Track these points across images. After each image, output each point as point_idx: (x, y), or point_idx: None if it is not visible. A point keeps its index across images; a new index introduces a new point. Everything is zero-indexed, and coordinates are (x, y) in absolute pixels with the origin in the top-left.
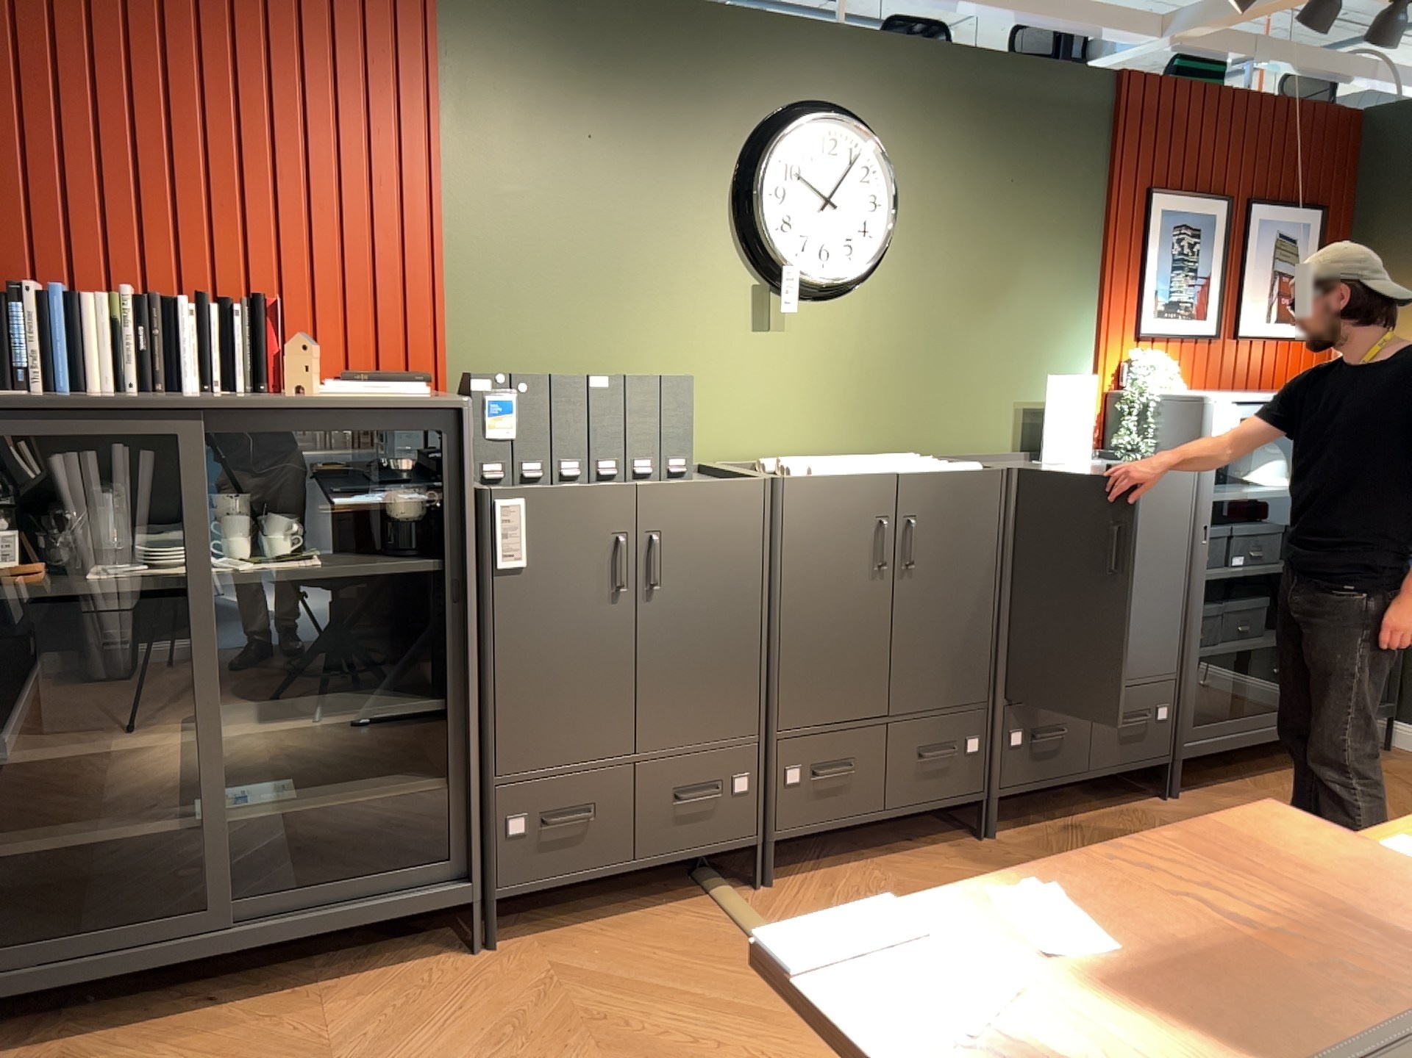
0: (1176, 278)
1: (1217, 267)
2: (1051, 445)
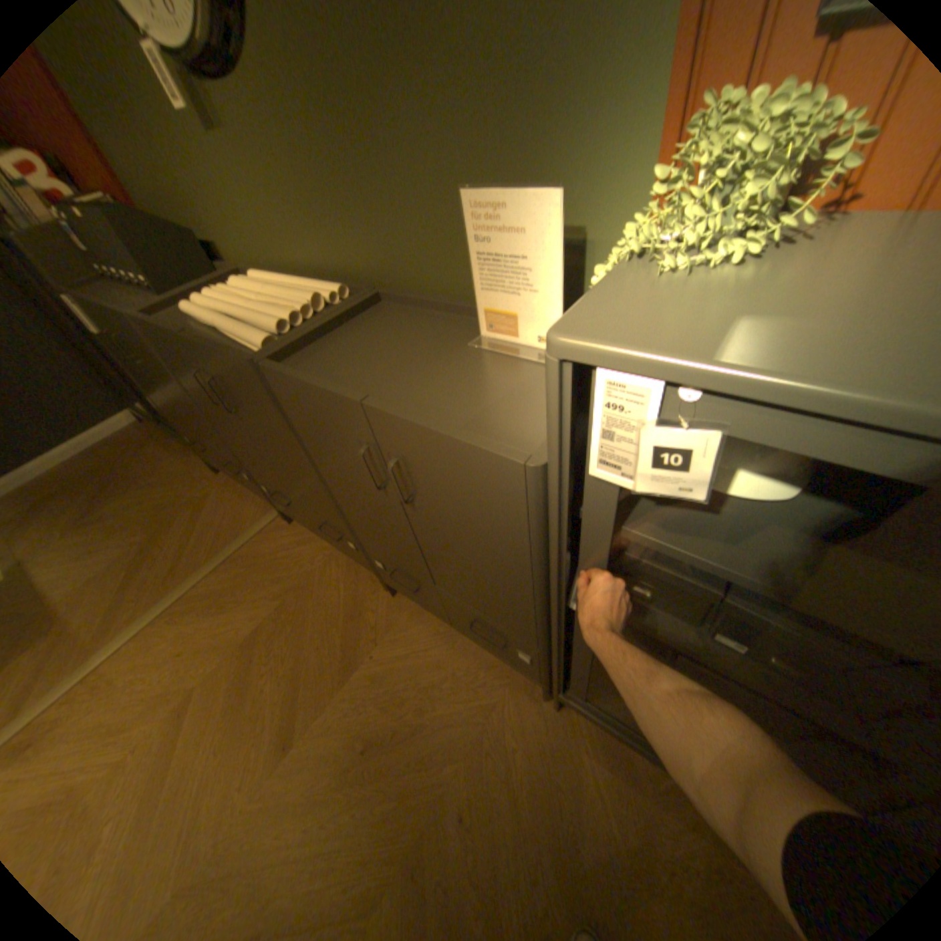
0: None
1: None
2: (485, 313)
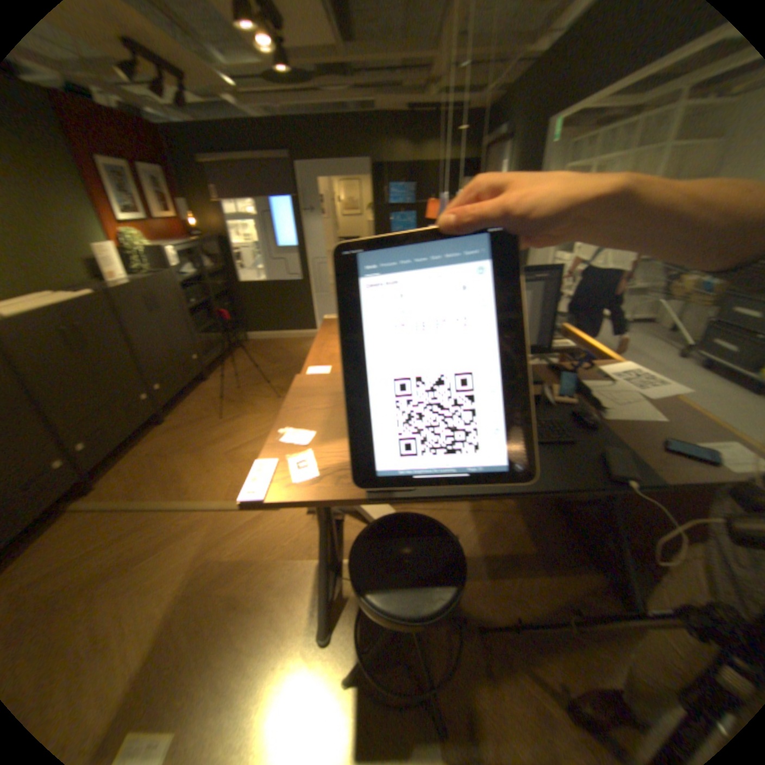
0: (118, 195)
1: (132, 189)
2: (104, 274)
